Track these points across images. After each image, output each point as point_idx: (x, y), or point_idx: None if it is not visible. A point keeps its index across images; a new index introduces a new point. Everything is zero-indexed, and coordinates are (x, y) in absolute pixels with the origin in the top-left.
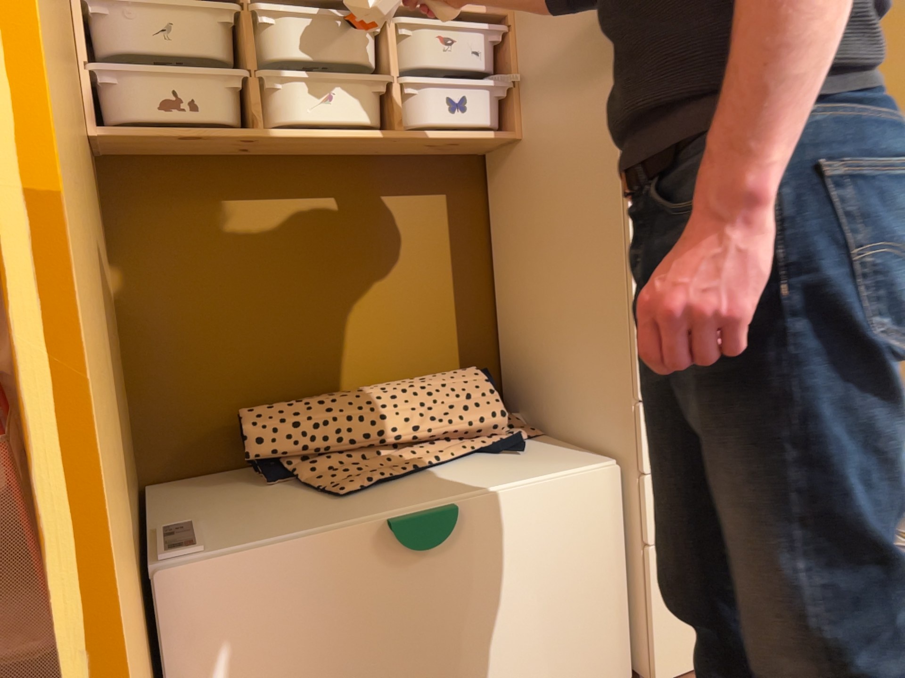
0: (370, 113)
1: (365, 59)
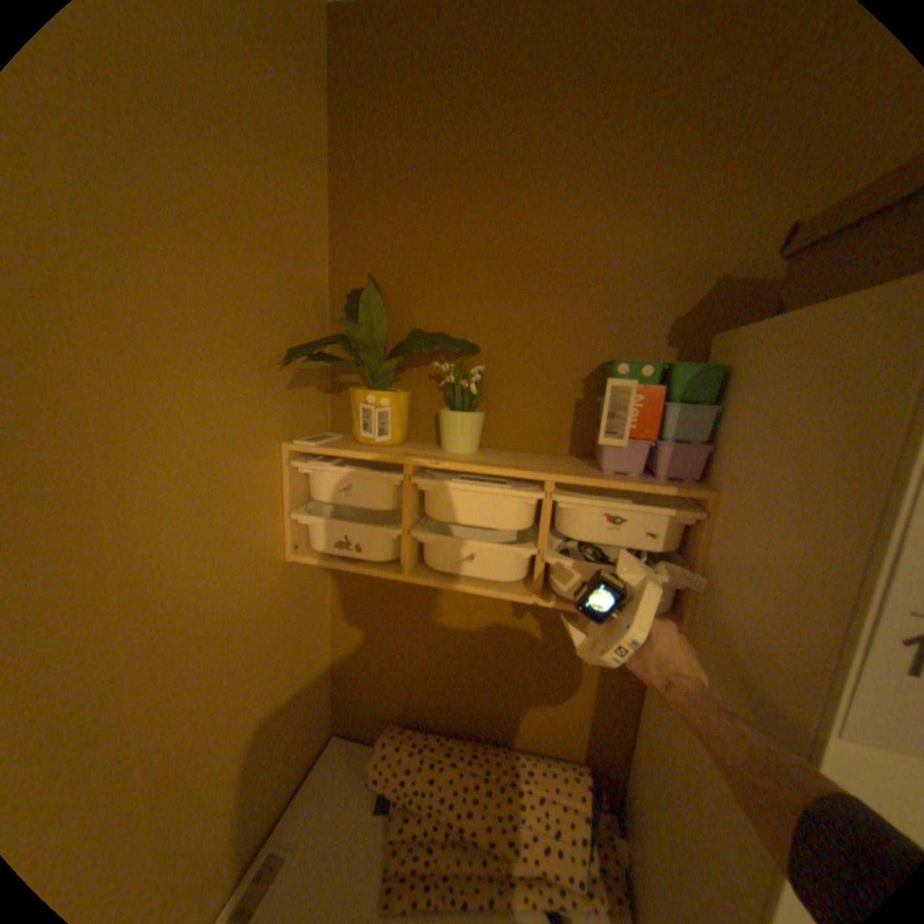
0: (510, 575)
1: (517, 524)
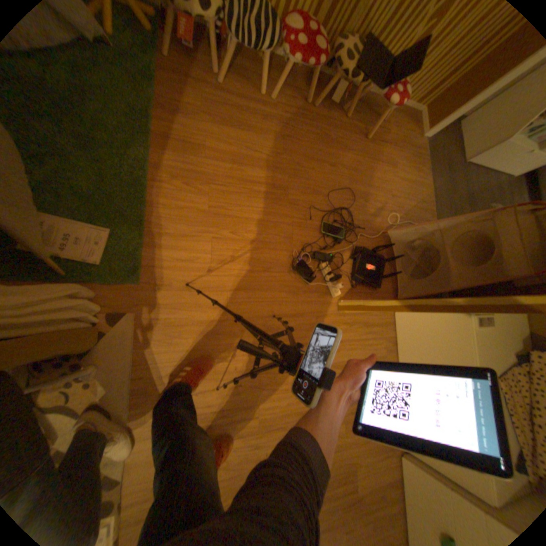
0: None
1: None
